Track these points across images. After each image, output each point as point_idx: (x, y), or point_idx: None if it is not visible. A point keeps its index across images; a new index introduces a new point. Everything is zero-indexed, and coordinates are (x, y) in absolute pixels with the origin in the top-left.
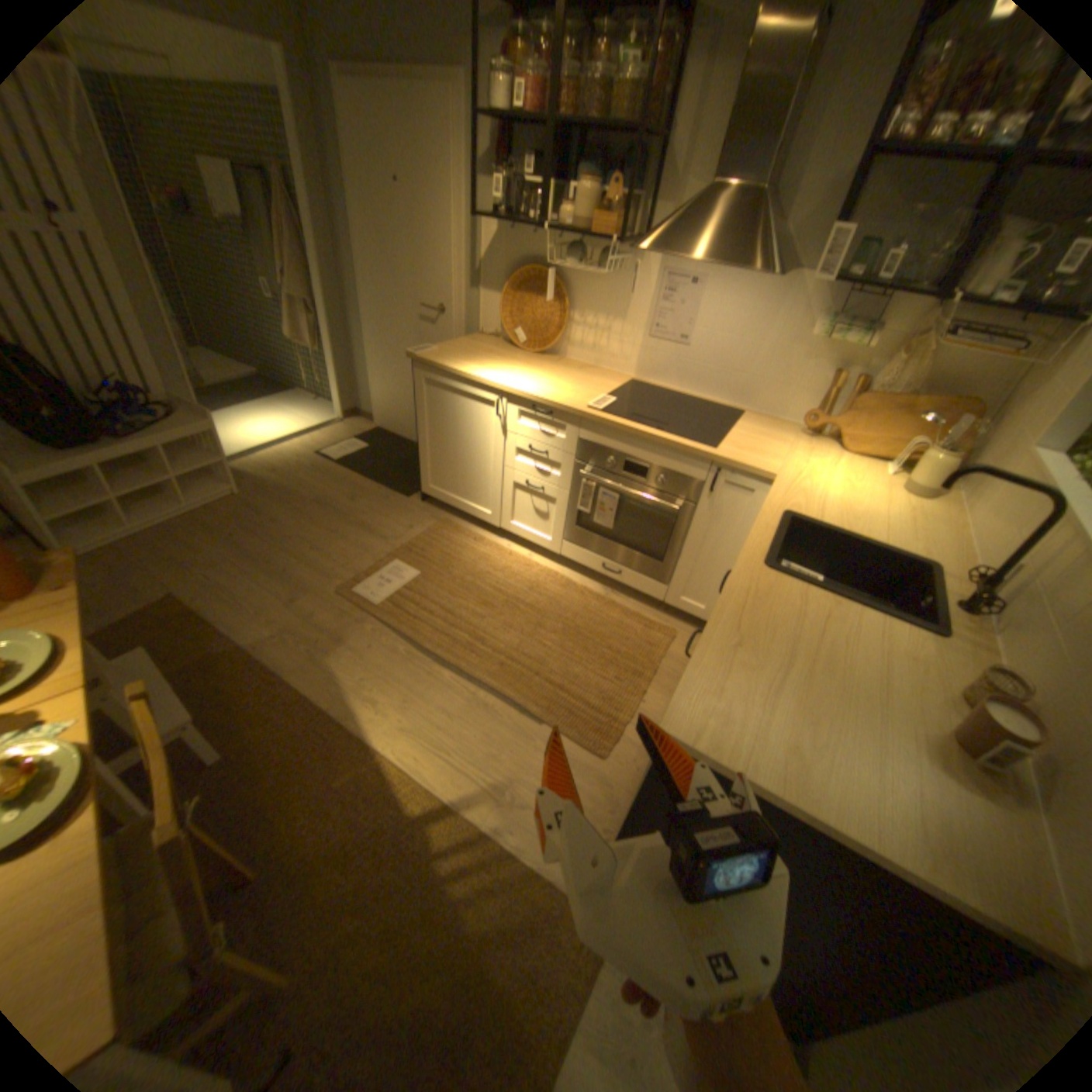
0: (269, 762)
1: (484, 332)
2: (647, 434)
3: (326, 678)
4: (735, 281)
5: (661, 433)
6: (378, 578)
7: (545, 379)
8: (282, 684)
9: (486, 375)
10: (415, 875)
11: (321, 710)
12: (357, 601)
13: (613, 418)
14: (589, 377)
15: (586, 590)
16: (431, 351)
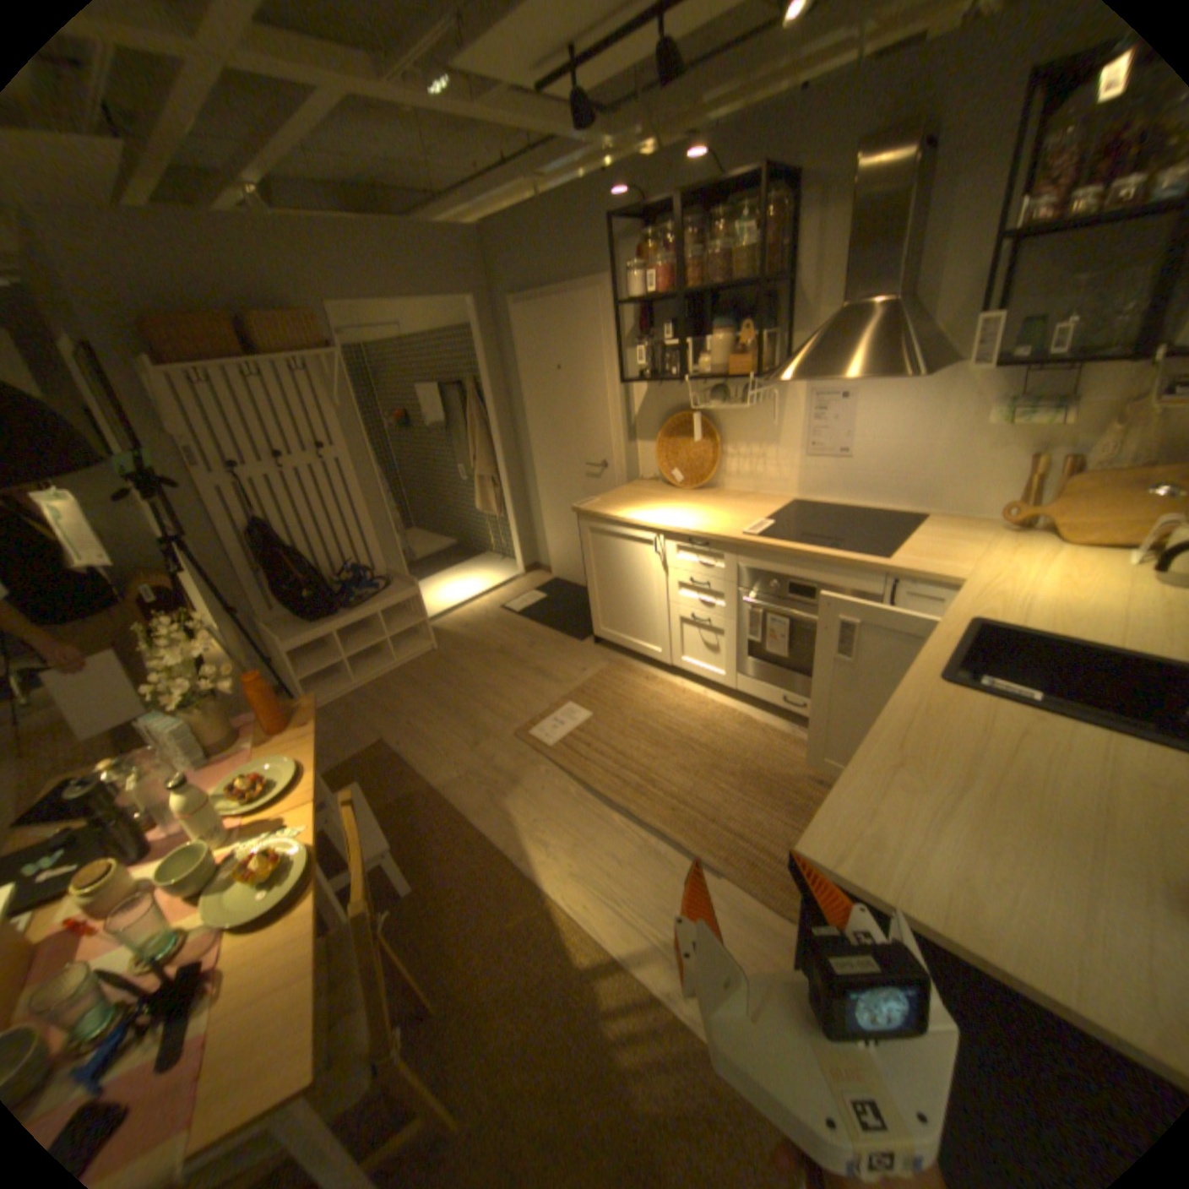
0: (450, 897)
1: (643, 477)
2: (807, 552)
3: (502, 817)
4: (890, 386)
5: (824, 548)
6: (552, 719)
7: (701, 512)
8: (464, 822)
9: (642, 516)
10: (581, 1033)
11: (497, 849)
12: (532, 742)
13: (769, 540)
14: (747, 503)
15: (768, 728)
16: (593, 502)
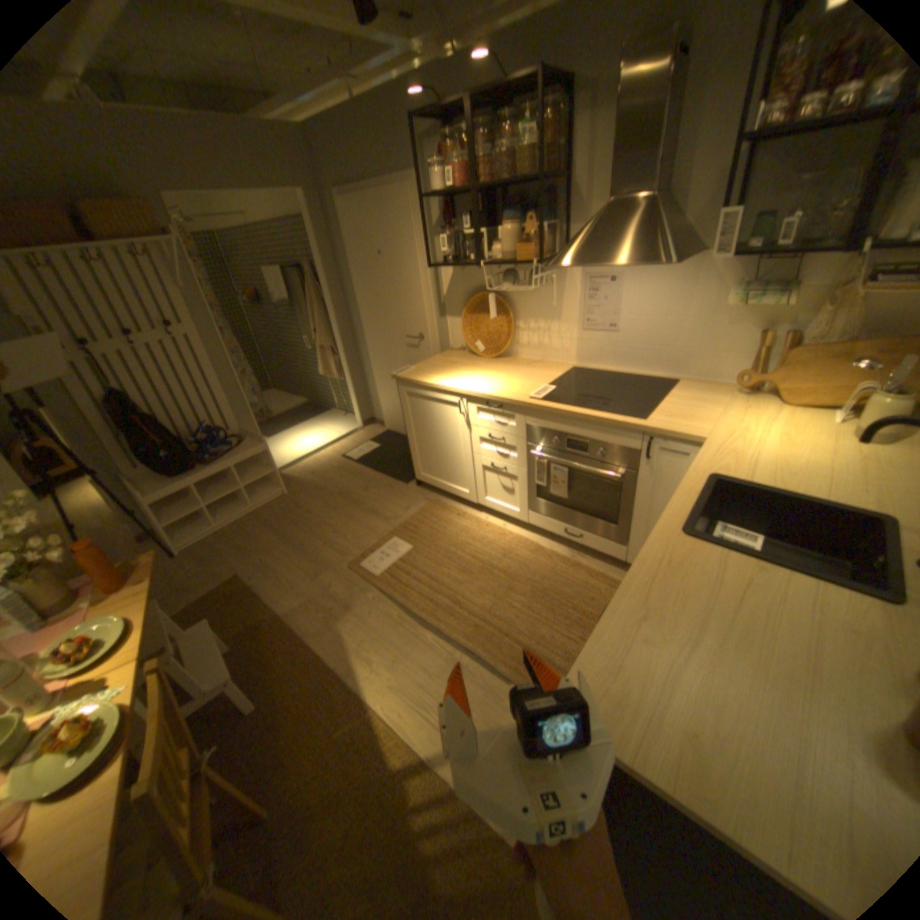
0: (287, 713)
1: (453, 348)
2: (580, 414)
3: (334, 640)
4: (648, 272)
5: (593, 411)
6: (379, 553)
7: (497, 378)
8: (302, 645)
9: (449, 383)
10: (392, 827)
11: (329, 669)
12: (362, 573)
13: (550, 403)
14: (535, 370)
15: (553, 554)
16: (409, 370)
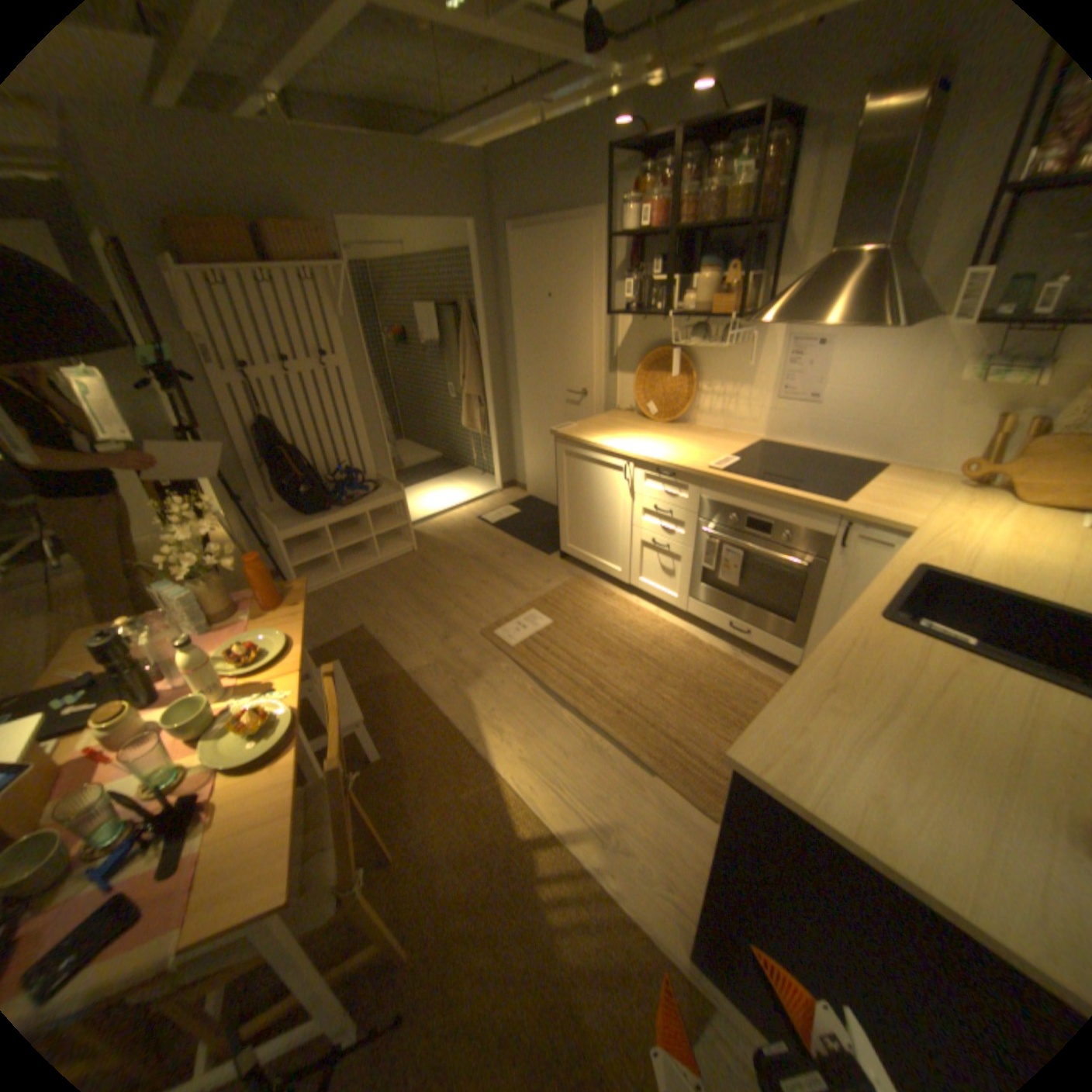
0: (414, 768)
1: (620, 408)
2: (768, 490)
3: (464, 705)
4: (867, 336)
5: (784, 488)
6: (516, 624)
7: (671, 445)
8: (430, 705)
9: (616, 444)
10: (519, 894)
11: (457, 732)
12: (496, 642)
13: (733, 476)
14: (716, 440)
15: (713, 650)
16: (571, 428)
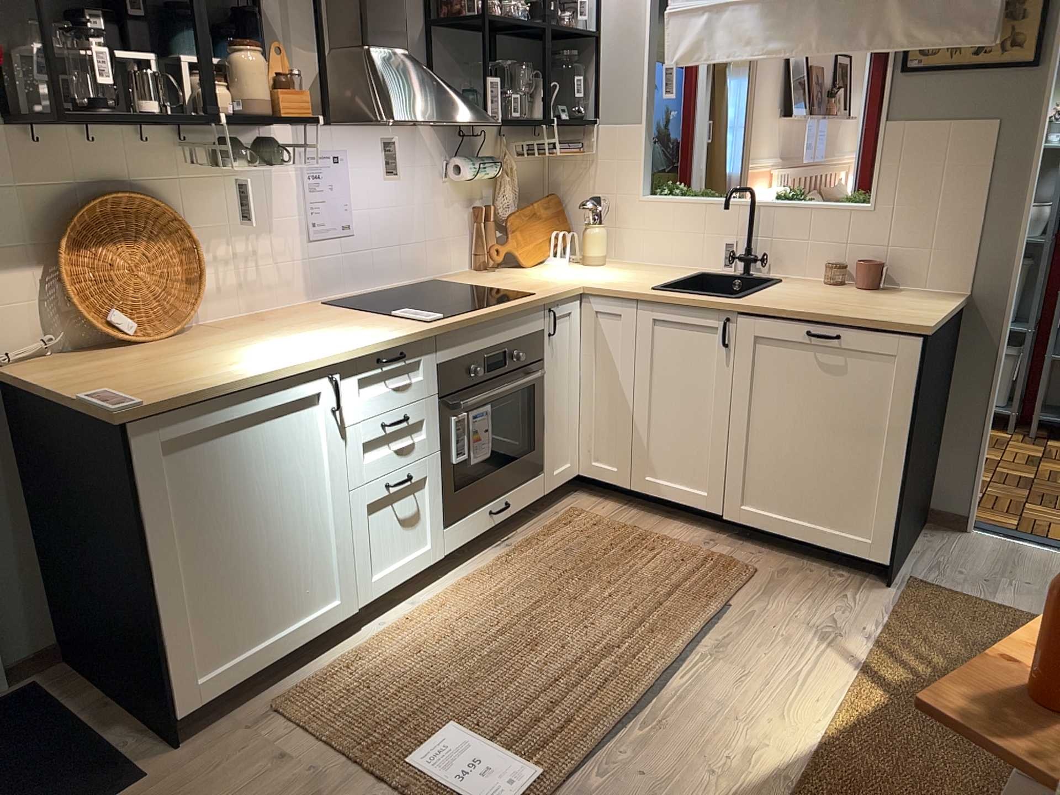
0: None
1: (12, 359)
2: (501, 309)
3: None
4: (374, 150)
5: (499, 304)
6: (462, 783)
7: (308, 335)
8: None
9: (280, 361)
10: None
11: None
12: None
13: (459, 315)
14: (301, 318)
15: (504, 558)
16: (119, 393)
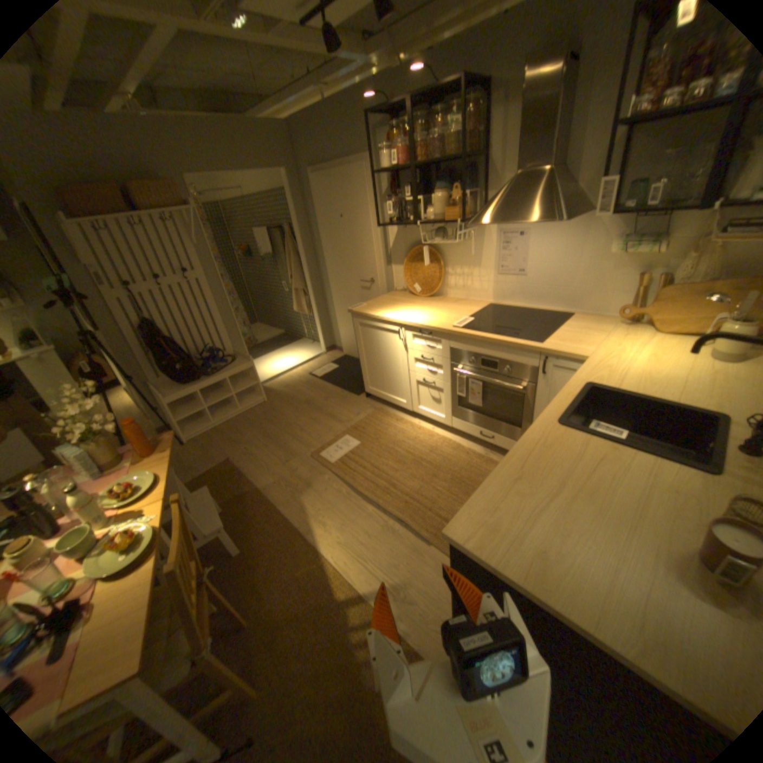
0: (262, 557)
1: (396, 289)
2: (491, 339)
3: (298, 508)
4: (549, 228)
5: (502, 336)
6: (334, 446)
7: (428, 312)
8: (275, 511)
9: (391, 315)
10: (336, 640)
11: (293, 528)
12: (321, 461)
13: (468, 331)
14: (459, 306)
15: (470, 451)
16: (361, 306)
